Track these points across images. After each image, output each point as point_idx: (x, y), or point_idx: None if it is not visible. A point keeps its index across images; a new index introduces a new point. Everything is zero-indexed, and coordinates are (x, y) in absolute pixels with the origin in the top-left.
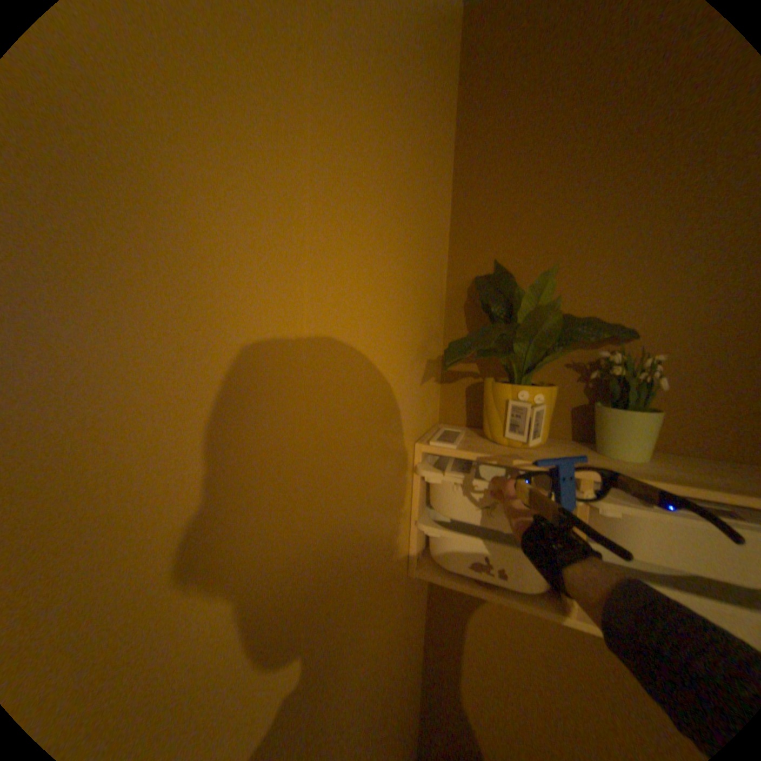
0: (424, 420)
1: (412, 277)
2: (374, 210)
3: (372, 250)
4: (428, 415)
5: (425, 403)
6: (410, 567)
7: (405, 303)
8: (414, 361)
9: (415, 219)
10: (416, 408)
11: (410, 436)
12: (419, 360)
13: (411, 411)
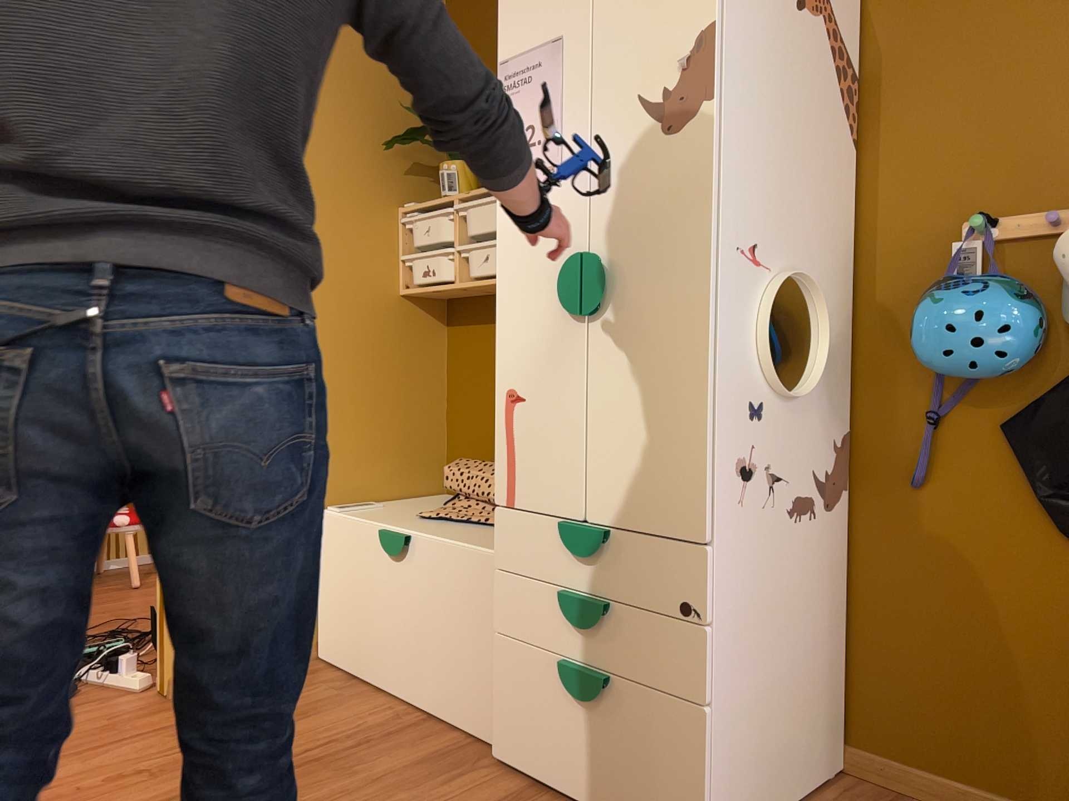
0: (413, 202)
1: (379, 110)
2: (334, 82)
3: (334, 97)
4: (422, 202)
5: (414, 191)
6: (397, 287)
7: (371, 123)
8: (389, 157)
9: (380, 81)
10: (397, 187)
11: (389, 200)
12: (397, 158)
13: (389, 186)
